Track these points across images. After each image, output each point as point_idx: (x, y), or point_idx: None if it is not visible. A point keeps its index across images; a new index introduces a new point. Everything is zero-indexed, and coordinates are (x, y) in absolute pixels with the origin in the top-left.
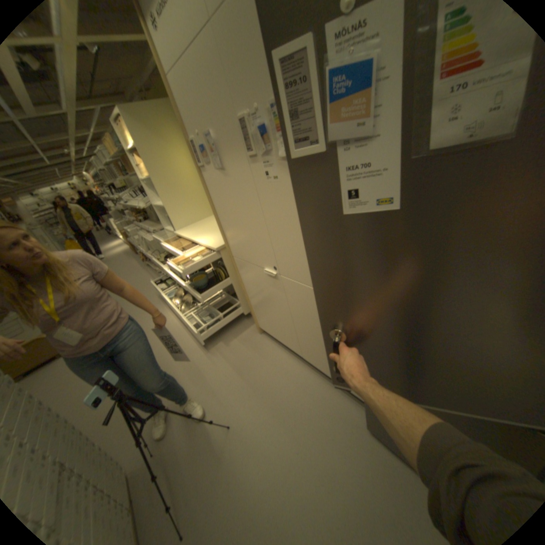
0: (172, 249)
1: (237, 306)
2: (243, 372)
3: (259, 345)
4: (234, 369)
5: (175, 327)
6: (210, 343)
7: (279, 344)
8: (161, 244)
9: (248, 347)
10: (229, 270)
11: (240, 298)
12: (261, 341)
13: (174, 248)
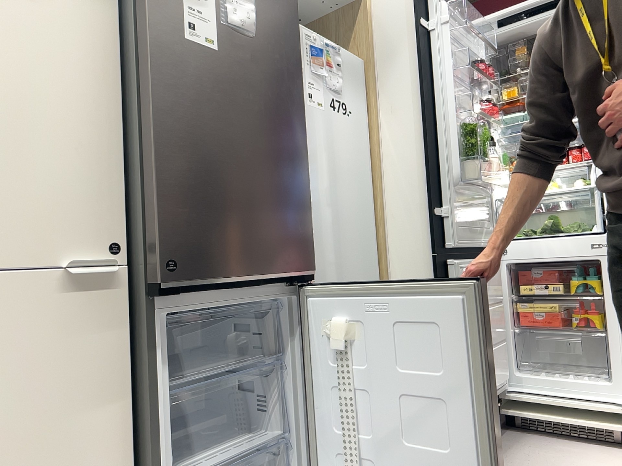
0: None
1: None
2: None
3: None
4: None
5: None
6: None
7: None
8: None
9: None
10: None
11: None
12: None
13: None
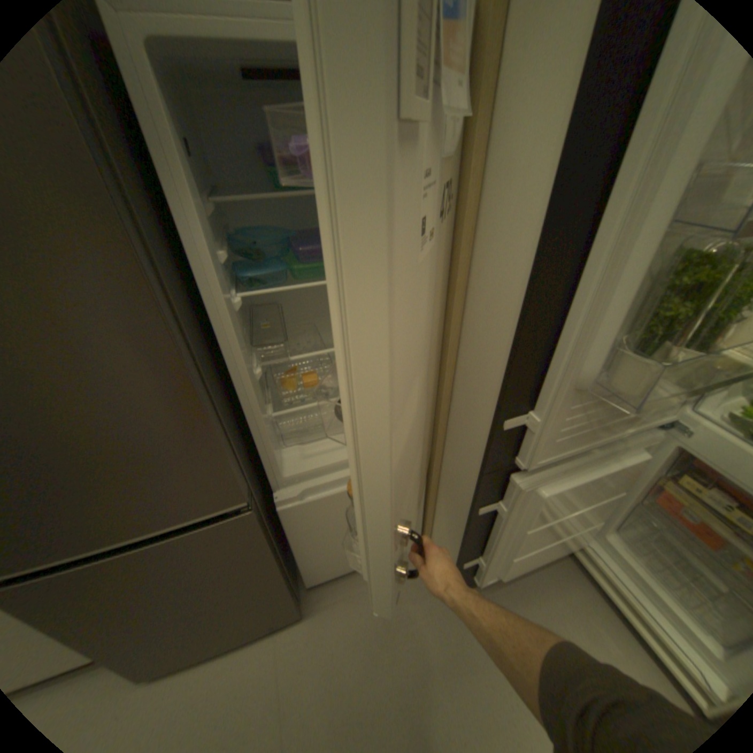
0: None
1: None
2: None
3: None
4: None
5: None
6: None
7: None
8: None
9: None
10: None
11: None
12: None
13: None
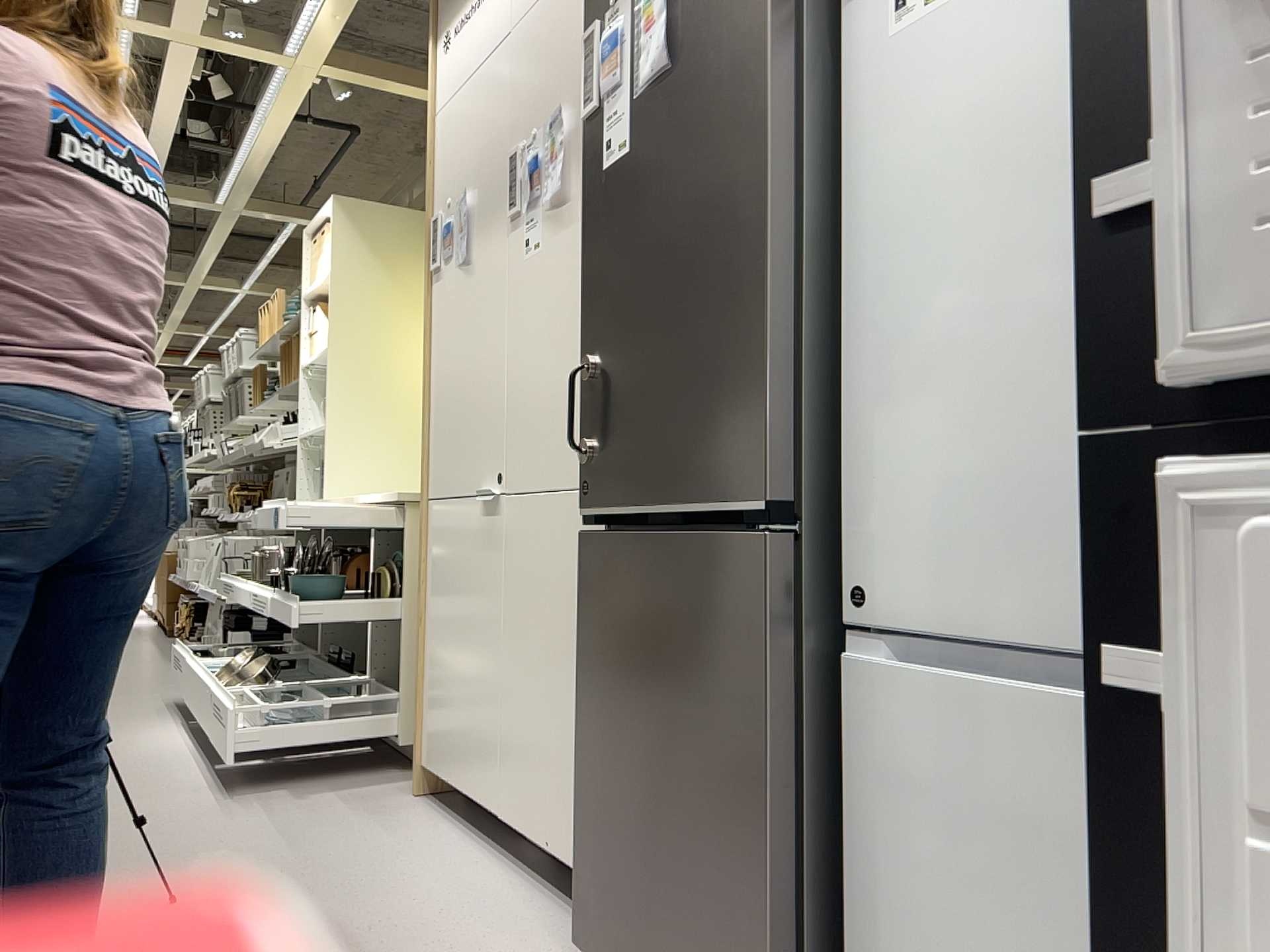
0: (290, 524)
1: (389, 717)
2: (304, 840)
3: (395, 811)
4: (281, 832)
5: (171, 751)
6: (251, 787)
7: (457, 819)
8: (269, 524)
9: (358, 809)
10: (409, 574)
11: (408, 680)
12: (408, 806)
13: (297, 516)
